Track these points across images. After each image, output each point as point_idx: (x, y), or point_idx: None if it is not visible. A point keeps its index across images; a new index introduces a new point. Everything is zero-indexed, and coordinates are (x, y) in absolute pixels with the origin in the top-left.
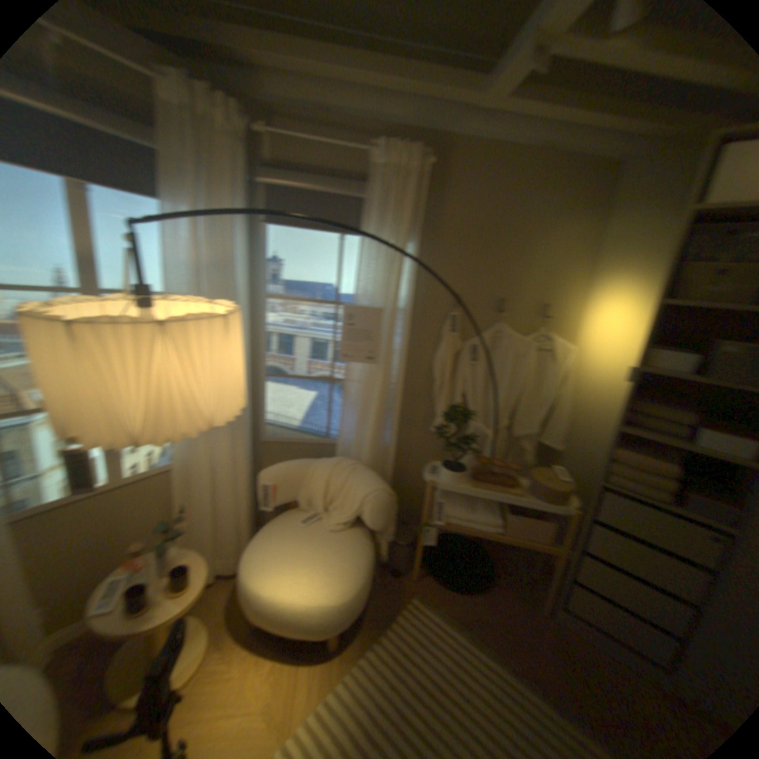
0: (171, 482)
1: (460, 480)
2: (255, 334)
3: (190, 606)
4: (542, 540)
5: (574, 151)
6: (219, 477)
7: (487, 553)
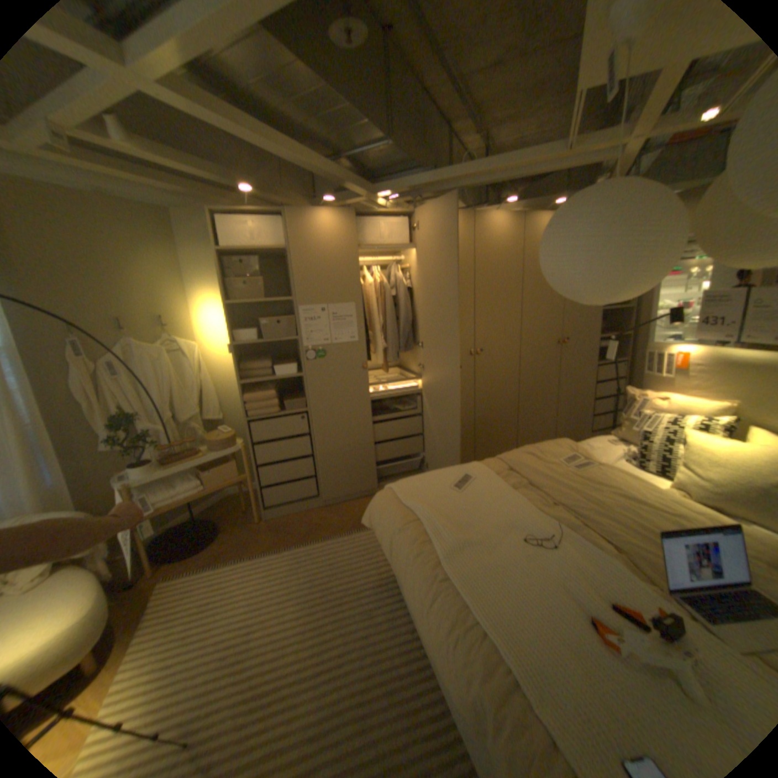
0: None
1: (148, 472)
2: None
3: None
4: (230, 477)
5: (123, 198)
6: None
7: (203, 521)
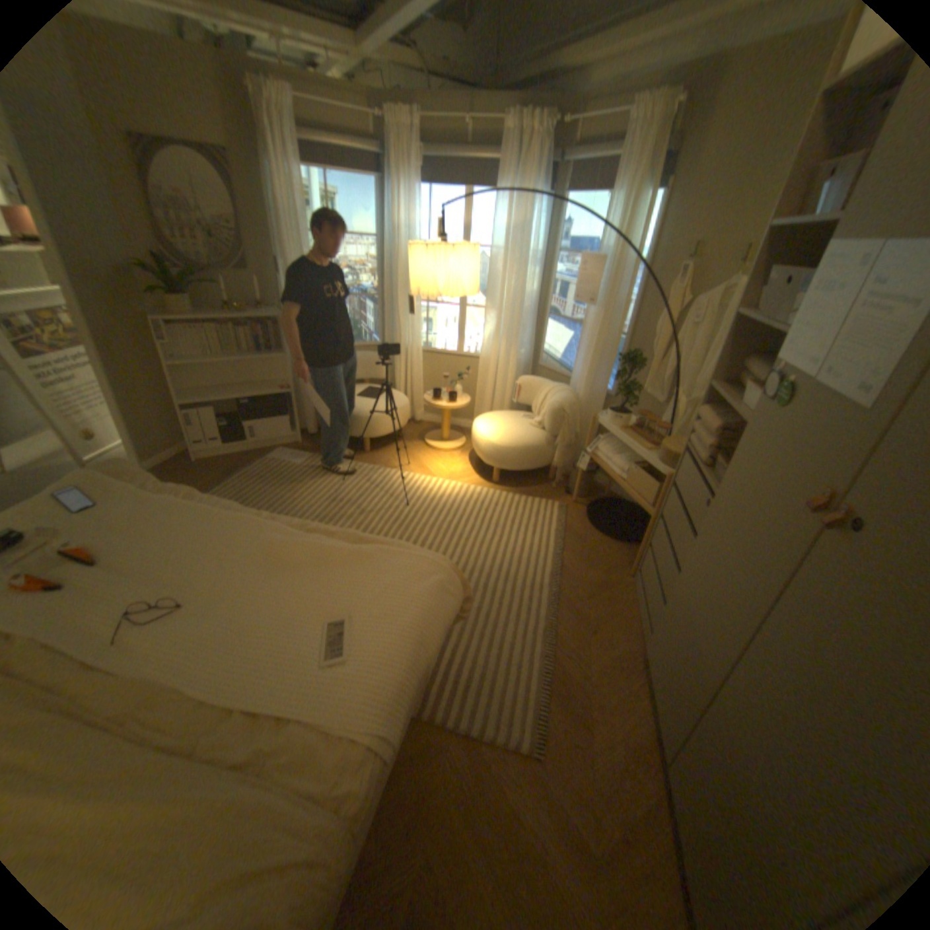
0: (481, 367)
1: (611, 419)
2: (546, 281)
3: (446, 408)
4: (645, 496)
5: None
6: (495, 369)
7: None
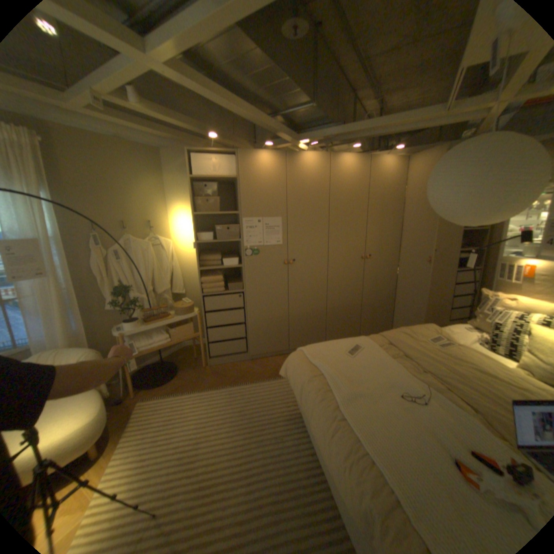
0: None
1: (136, 326)
2: None
3: None
4: (188, 333)
5: (131, 141)
6: None
7: (167, 362)
